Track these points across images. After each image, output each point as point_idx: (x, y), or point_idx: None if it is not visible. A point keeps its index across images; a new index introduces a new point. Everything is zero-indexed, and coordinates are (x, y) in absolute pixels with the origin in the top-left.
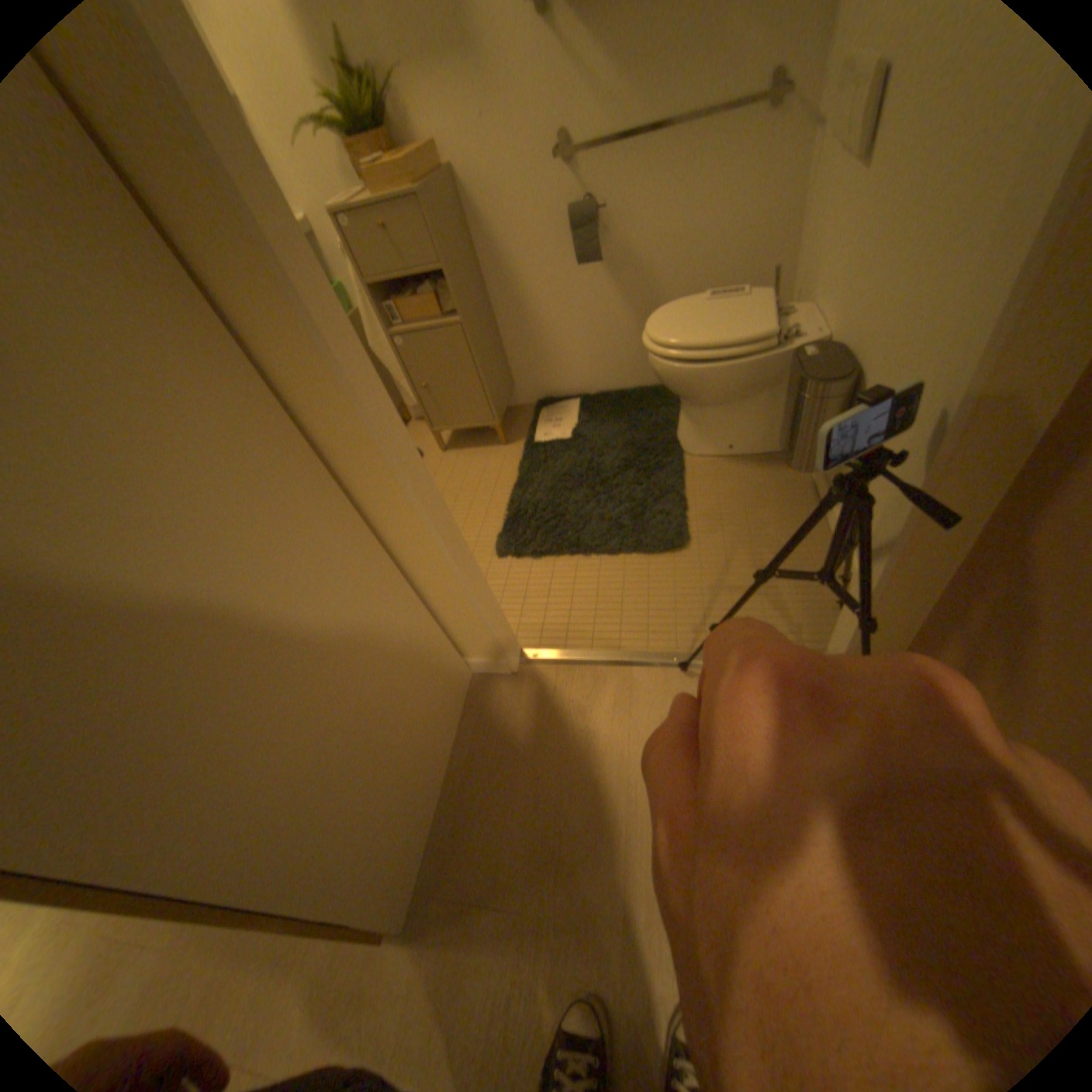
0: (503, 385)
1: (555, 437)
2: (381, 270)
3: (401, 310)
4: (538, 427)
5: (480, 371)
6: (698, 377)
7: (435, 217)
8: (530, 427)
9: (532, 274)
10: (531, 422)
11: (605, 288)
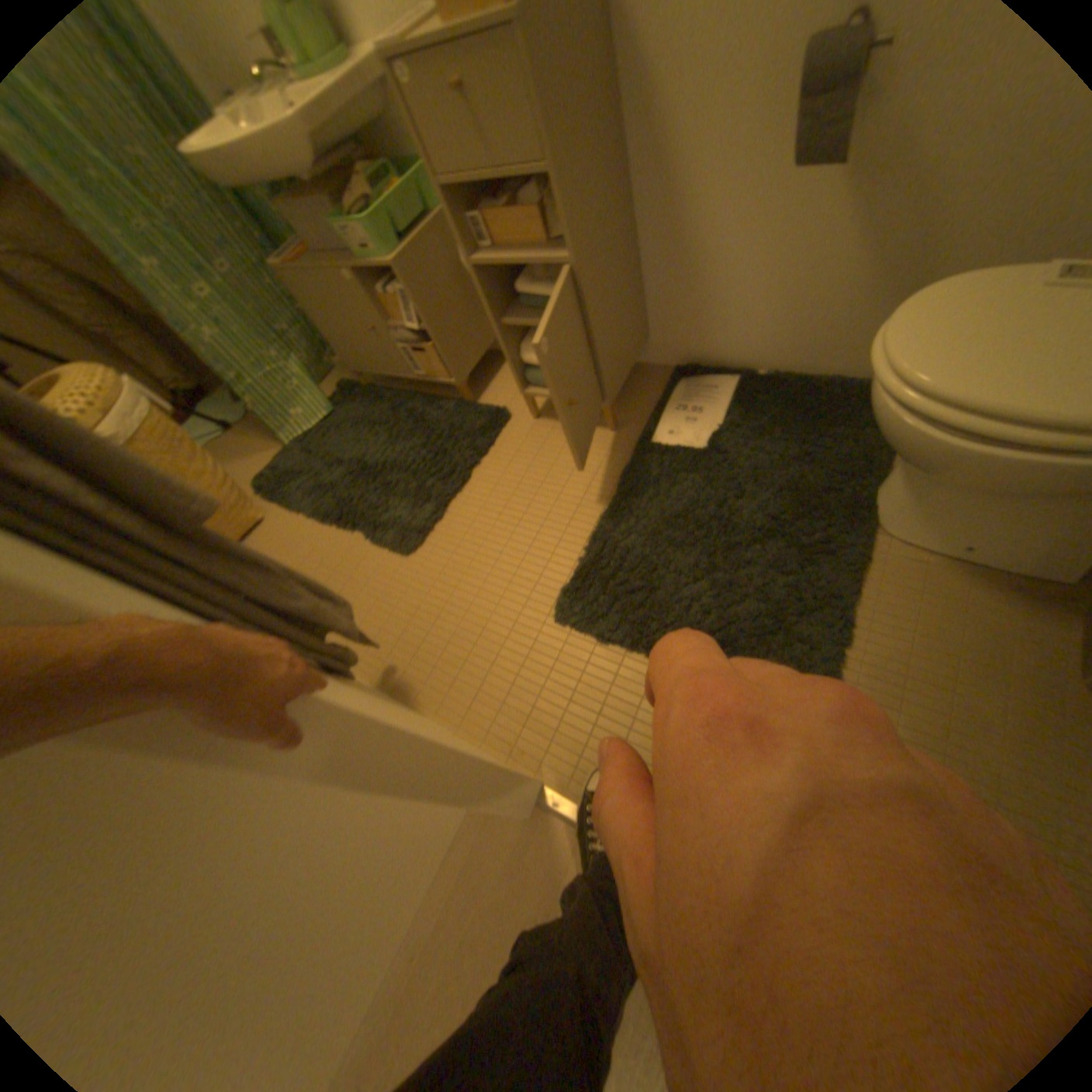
0: (627, 346)
1: (682, 440)
2: (458, 165)
3: (490, 227)
4: (663, 417)
5: (590, 336)
6: (959, 463)
7: (543, 73)
8: (653, 412)
9: (709, 172)
10: (658, 400)
11: (834, 211)
